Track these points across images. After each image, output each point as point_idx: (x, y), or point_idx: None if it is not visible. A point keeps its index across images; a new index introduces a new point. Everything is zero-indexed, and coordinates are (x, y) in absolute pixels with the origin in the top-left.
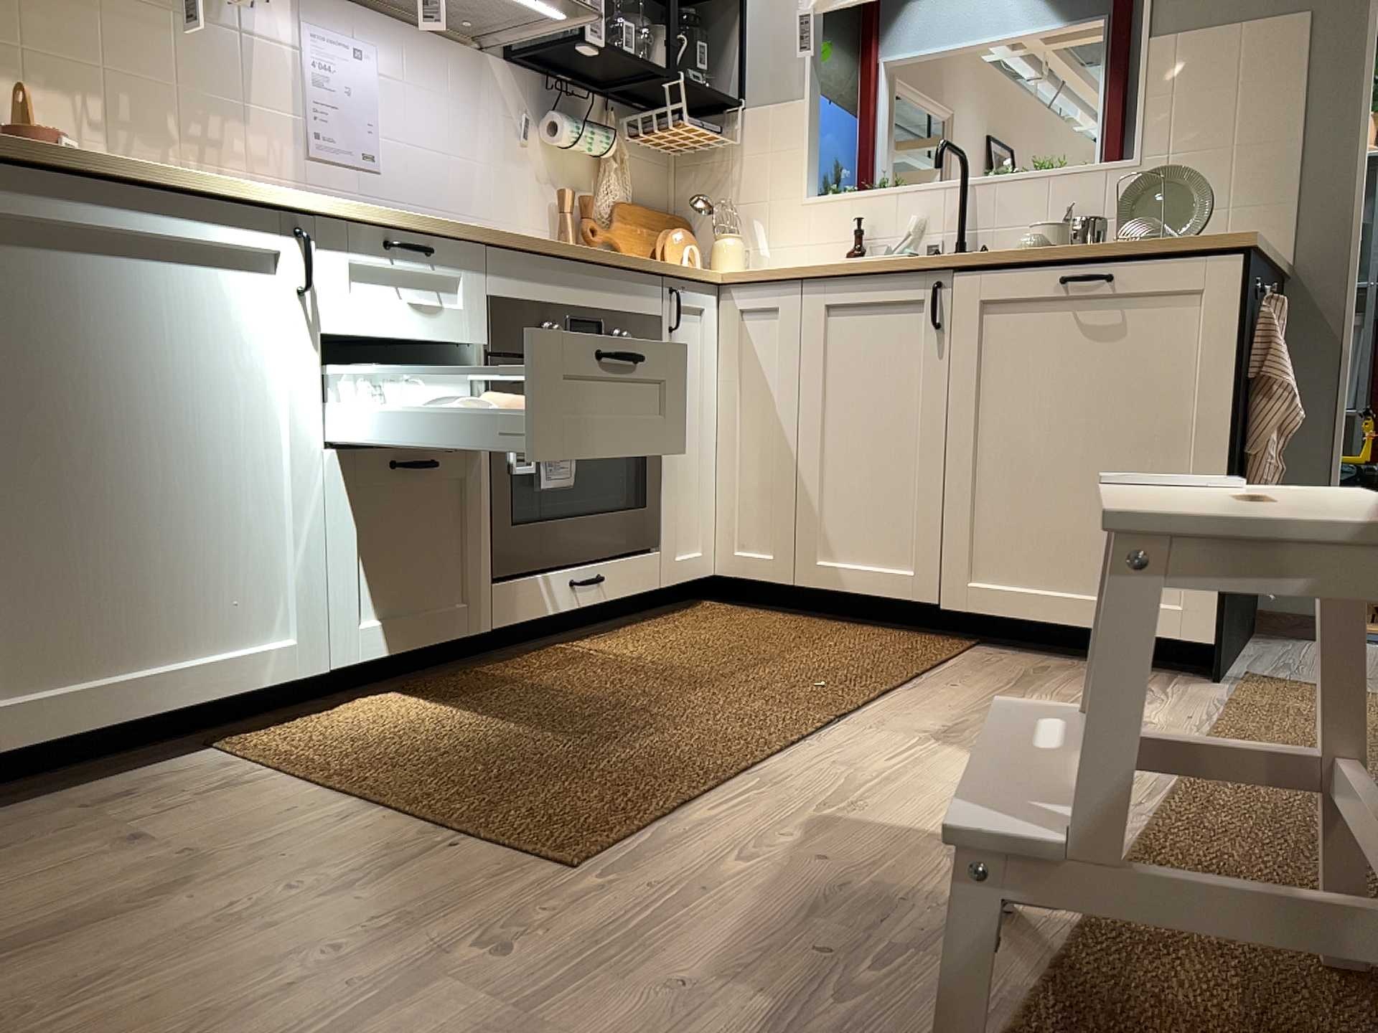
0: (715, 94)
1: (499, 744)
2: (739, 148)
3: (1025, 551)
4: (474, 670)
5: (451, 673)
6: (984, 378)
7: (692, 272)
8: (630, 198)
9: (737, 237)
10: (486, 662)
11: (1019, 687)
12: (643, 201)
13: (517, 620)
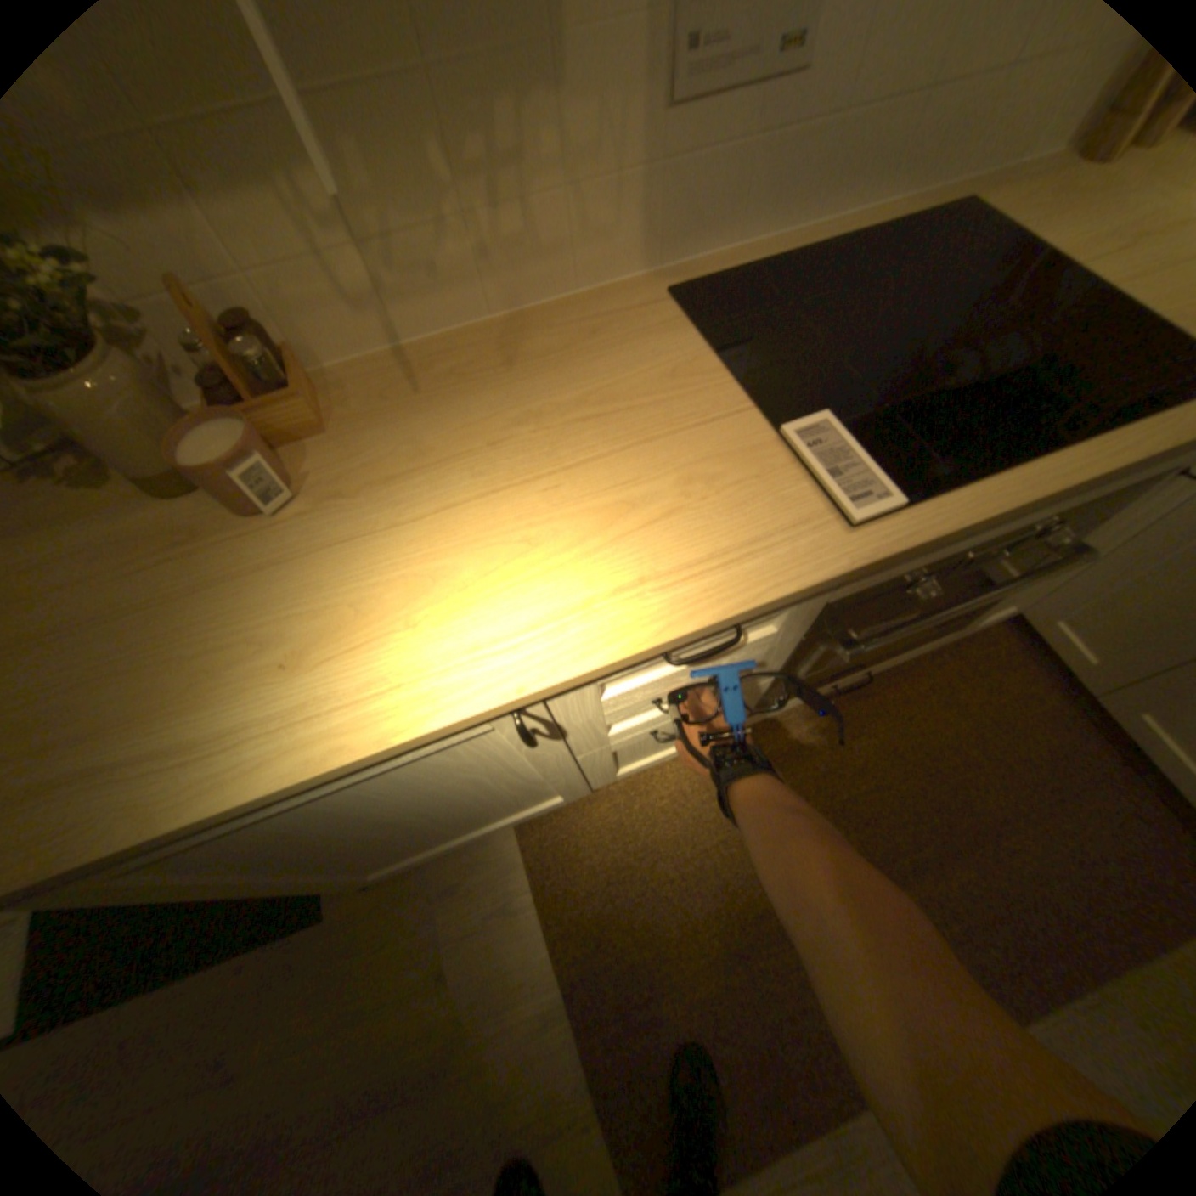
0: None
1: (676, 947)
2: None
3: None
4: None
5: None
6: None
7: None
8: None
9: None
10: None
11: None
12: None
13: (767, 718)
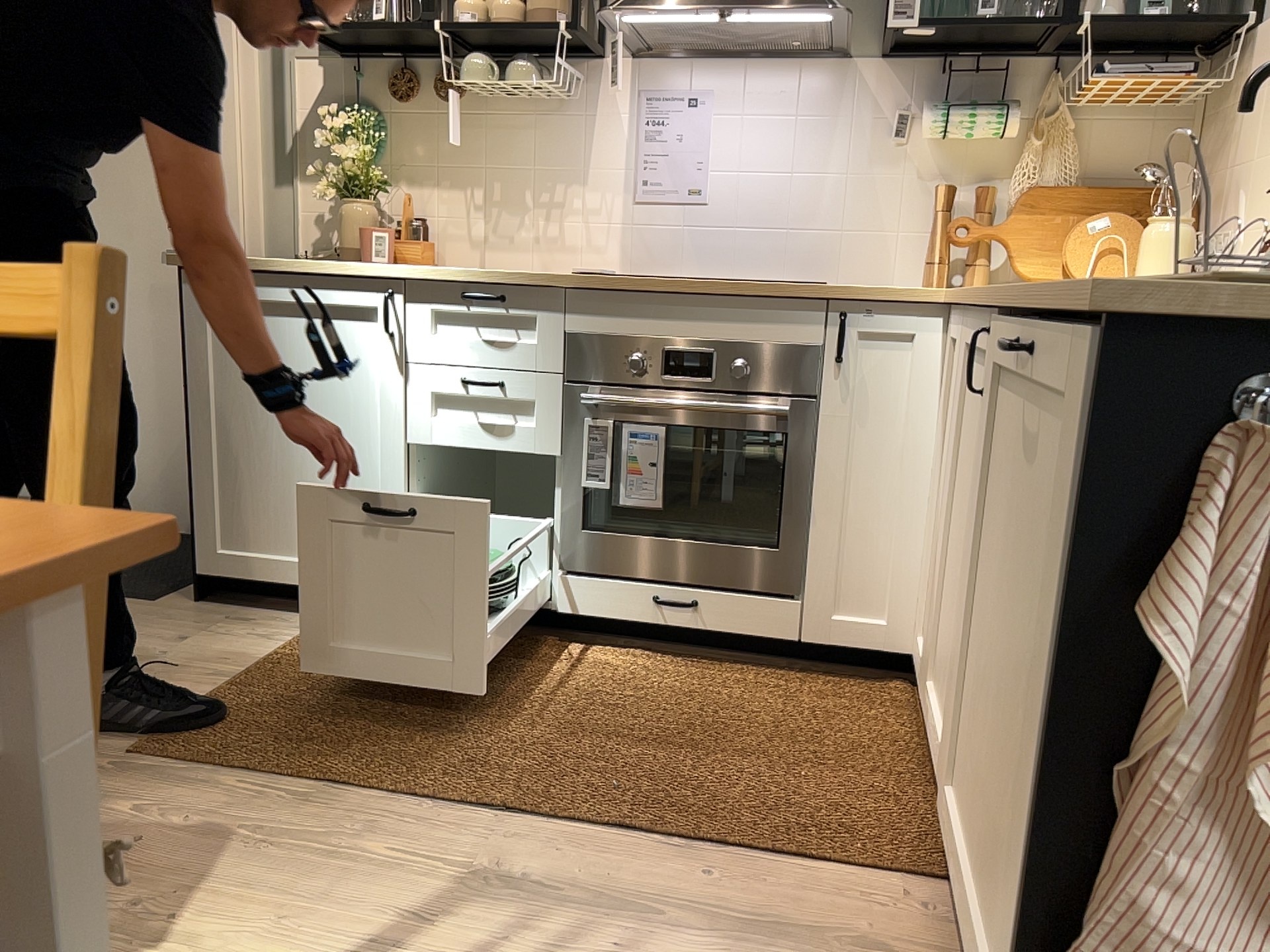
0: (1184, 24)
1: (360, 683)
2: (1227, 90)
3: (970, 780)
4: (553, 641)
5: (538, 636)
6: (987, 493)
7: (877, 299)
8: (1074, 180)
9: (1182, 223)
10: (581, 640)
11: (741, 929)
12: (1115, 178)
13: (586, 612)
